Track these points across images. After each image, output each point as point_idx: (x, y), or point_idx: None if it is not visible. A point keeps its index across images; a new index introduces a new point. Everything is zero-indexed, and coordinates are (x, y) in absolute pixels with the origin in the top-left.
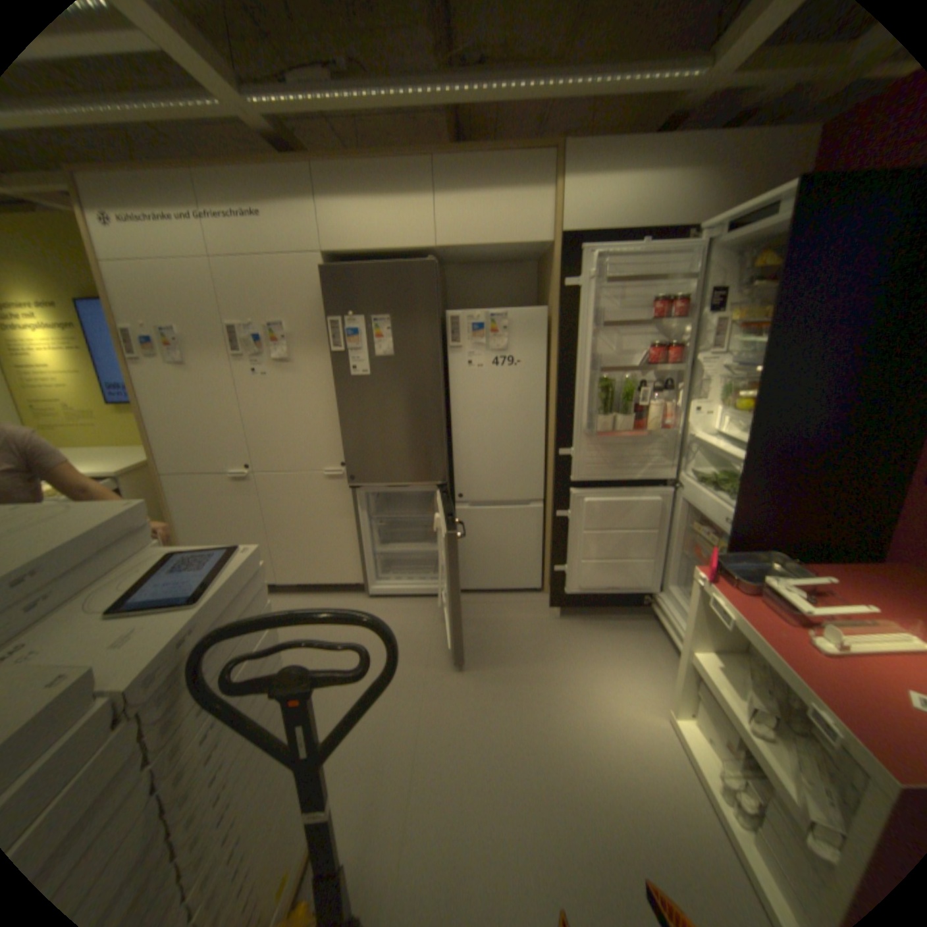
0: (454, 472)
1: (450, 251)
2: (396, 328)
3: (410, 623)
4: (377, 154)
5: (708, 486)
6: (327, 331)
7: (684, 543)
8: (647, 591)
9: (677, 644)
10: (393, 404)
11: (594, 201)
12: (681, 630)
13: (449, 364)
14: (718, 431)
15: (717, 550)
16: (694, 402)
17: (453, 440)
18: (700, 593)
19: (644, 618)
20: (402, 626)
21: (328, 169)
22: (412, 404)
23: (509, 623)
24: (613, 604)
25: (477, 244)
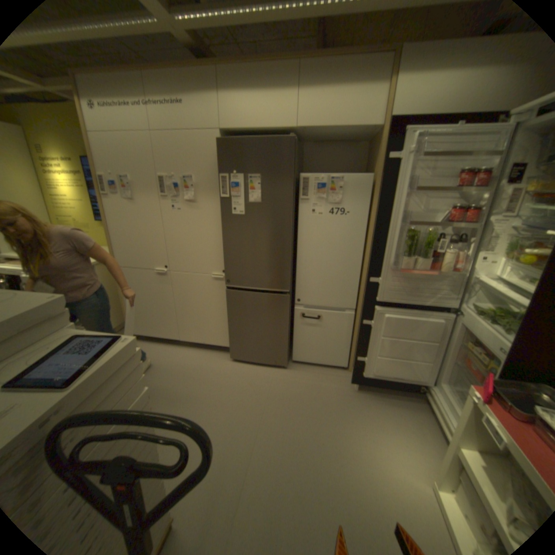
0: (295, 283)
1: (306, 130)
2: (264, 183)
3: (257, 379)
4: (261, 58)
5: (486, 318)
6: (219, 183)
7: (458, 355)
8: (424, 384)
9: (444, 428)
10: (258, 235)
11: (419, 93)
12: (448, 419)
13: (298, 210)
14: (499, 276)
15: (488, 368)
16: (482, 252)
17: (296, 262)
18: (473, 406)
19: (419, 401)
20: (251, 380)
21: (227, 70)
22: (270, 236)
23: (322, 389)
24: (397, 388)
25: (326, 125)
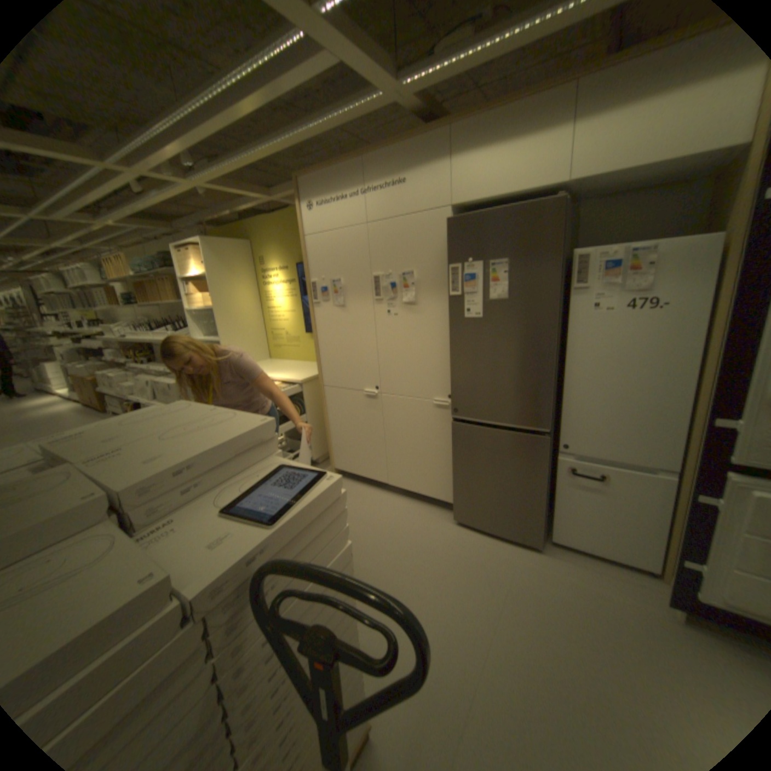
0: (561, 420)
1: (587, 182)
2: (513, 271)
3: (493, 559)
4: (514, 97)
5: None
6: (448, 277)
7: None
8: None
9: None
10: (501, 346)
11: None
12: None
13: (570, 306)
14: None
15: None
16: None
17: (564, 387)
18: None
19: None
20: (484, 559)
21: (465, 126)
22: (521, 347)
23: (609, 603)
24: None
25: (624, 168)
